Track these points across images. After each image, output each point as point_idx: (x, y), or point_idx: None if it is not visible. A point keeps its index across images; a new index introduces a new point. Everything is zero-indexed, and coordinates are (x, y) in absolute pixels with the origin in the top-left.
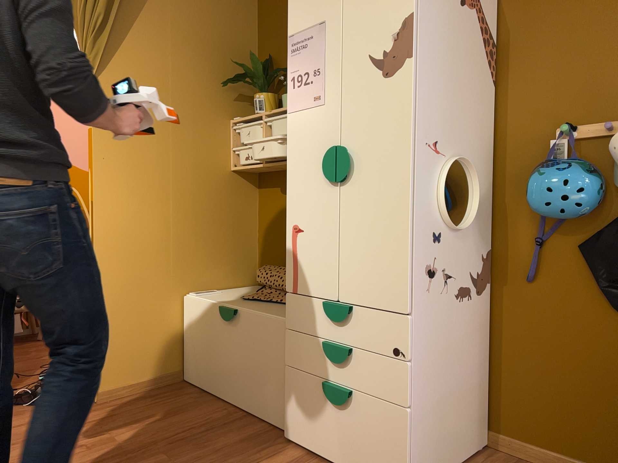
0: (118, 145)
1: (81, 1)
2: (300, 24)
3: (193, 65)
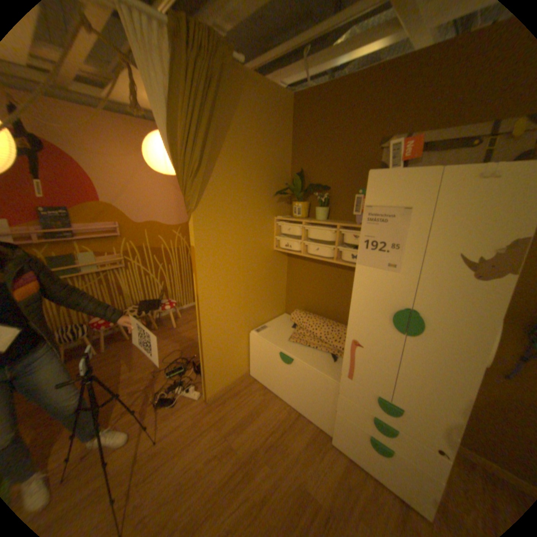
0: (210, 254)
1: (179, 149)
2: (381, 198)
3: (253, 183)
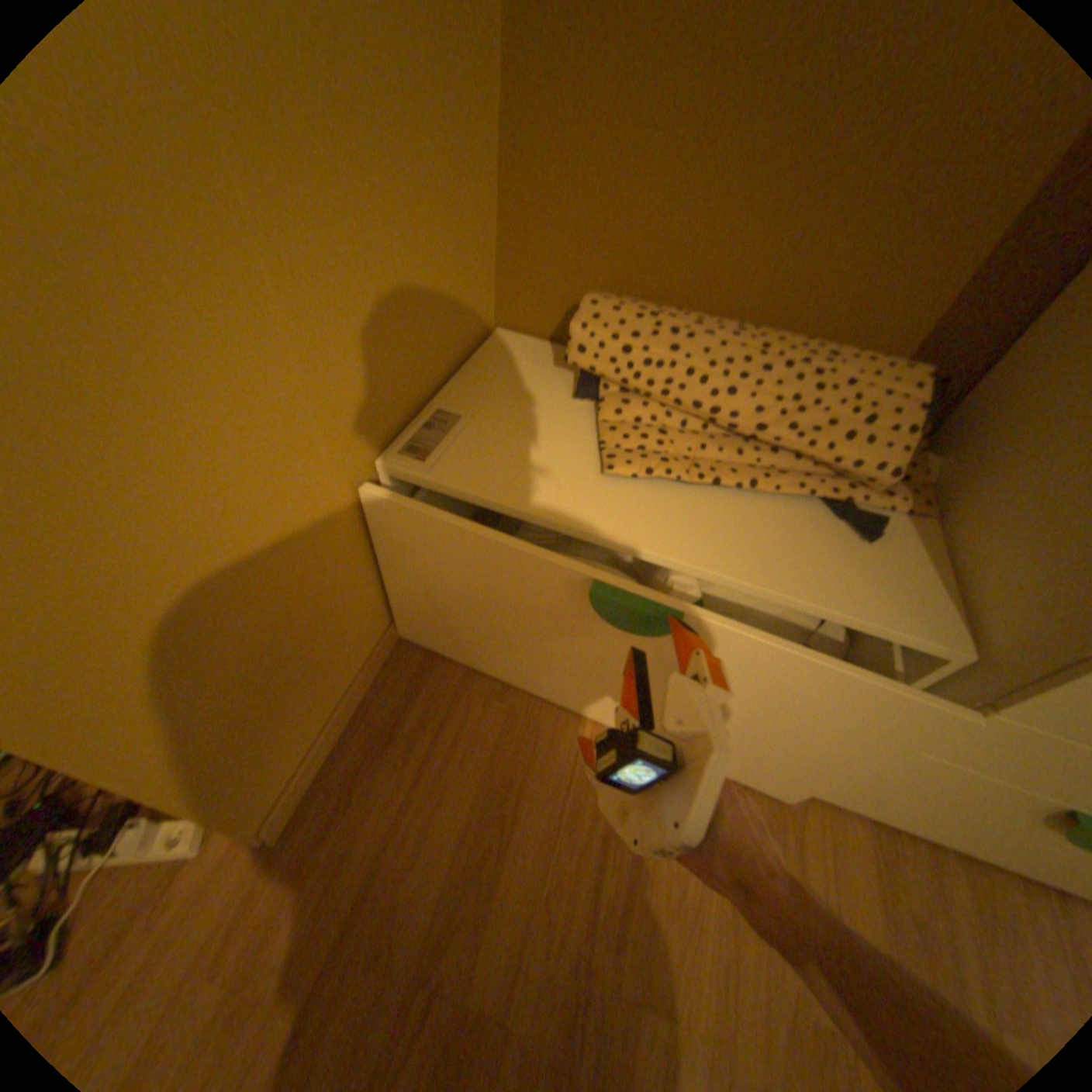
0: None
1: None
2: None
3: None
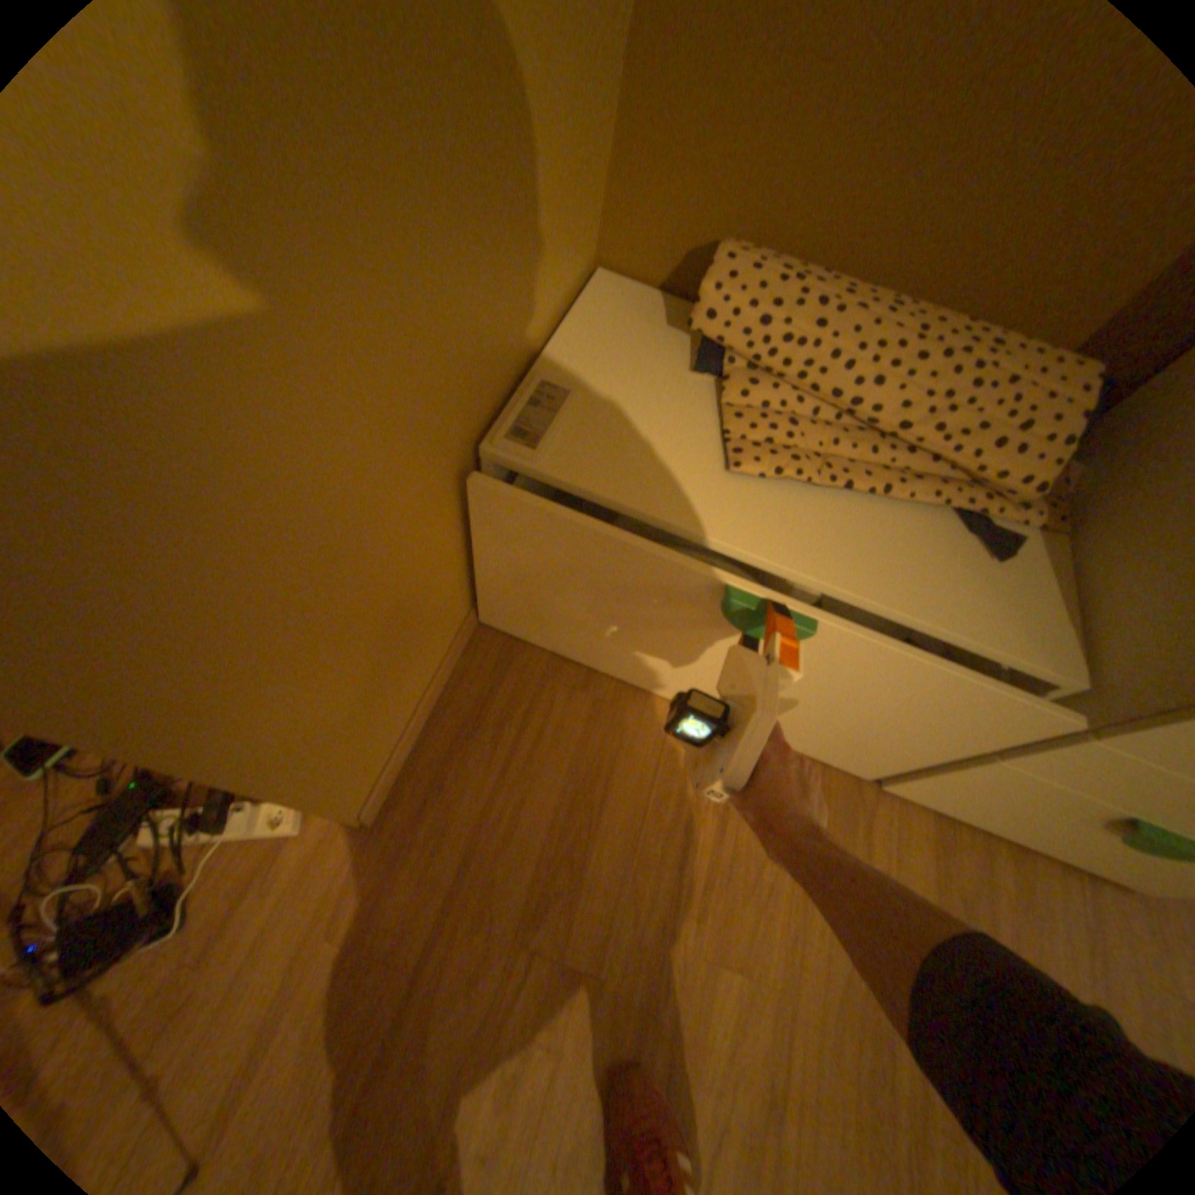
0: None
1: None
2: None
3: None
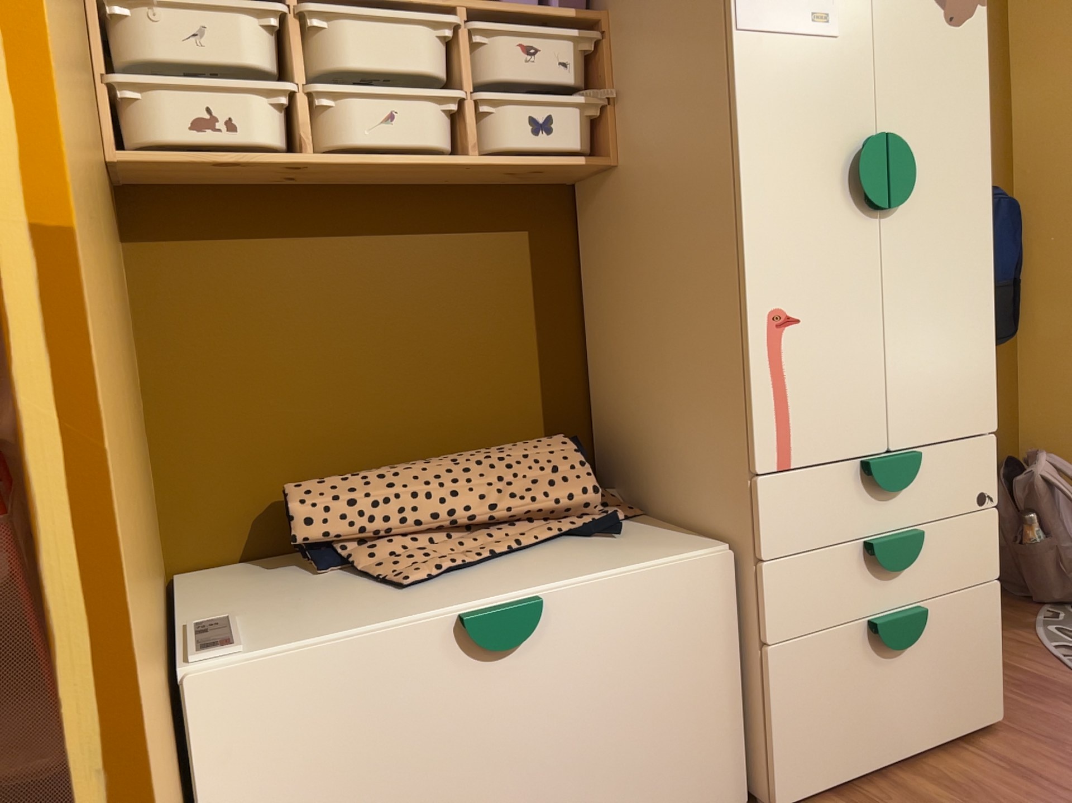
0: None
1: None
2: None
3: None
